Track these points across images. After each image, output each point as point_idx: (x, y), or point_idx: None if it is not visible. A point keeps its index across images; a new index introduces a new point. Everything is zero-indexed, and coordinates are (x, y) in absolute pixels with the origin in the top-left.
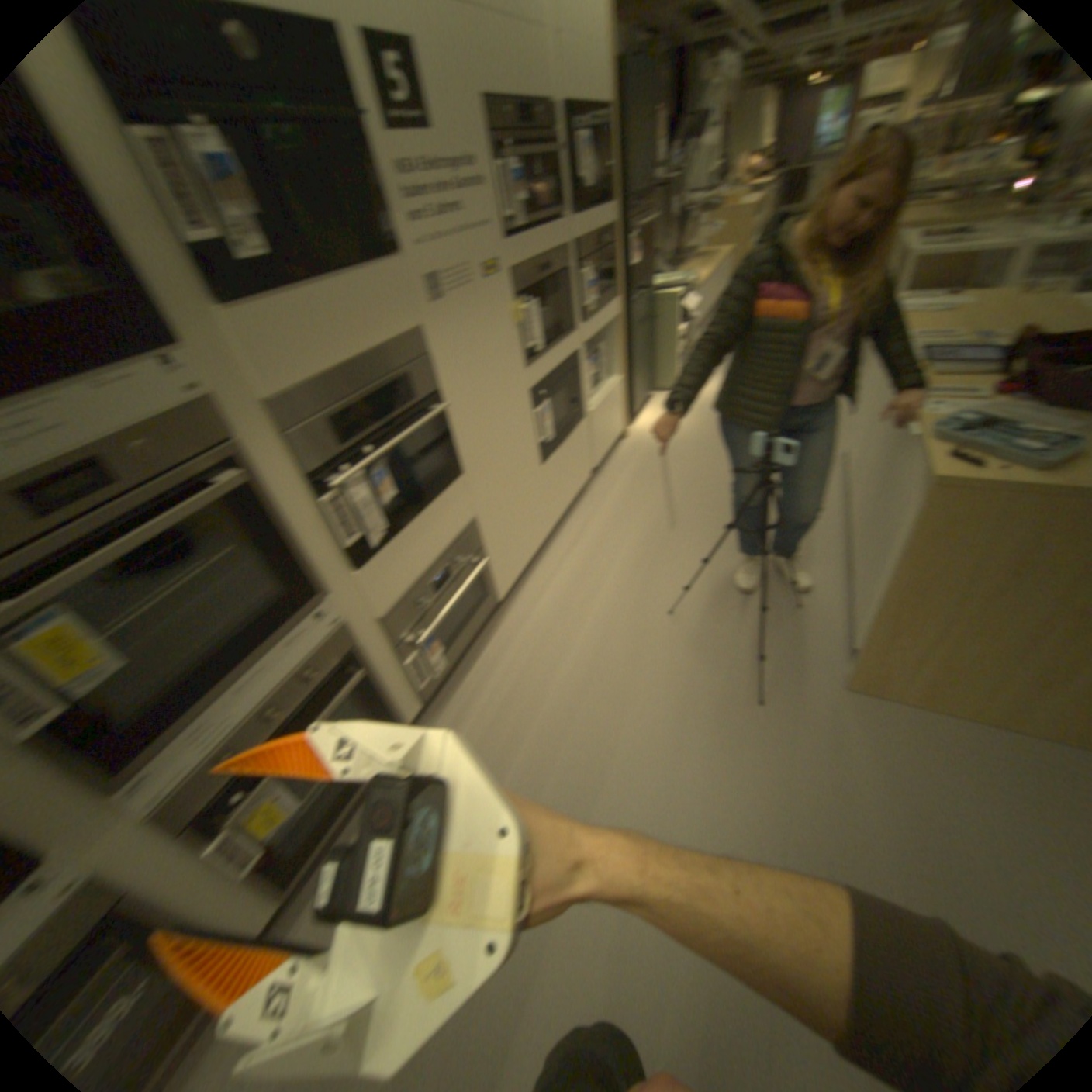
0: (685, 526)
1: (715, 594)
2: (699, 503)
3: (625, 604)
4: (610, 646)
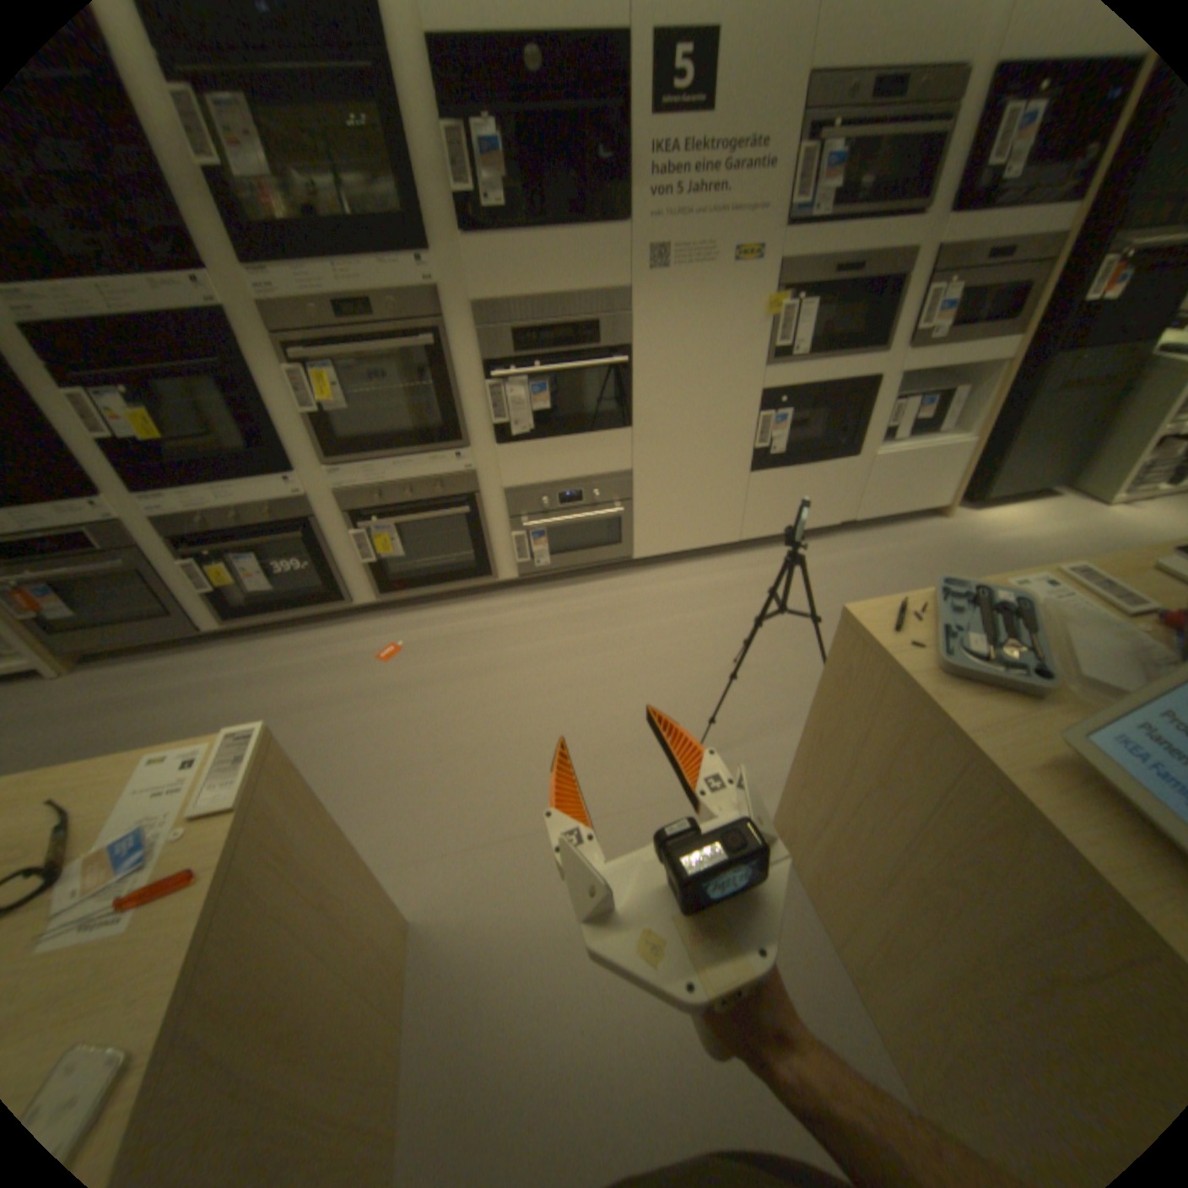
0: None
1: (797, 683)
2: None
3: (717, 631)
4: (662, 644)
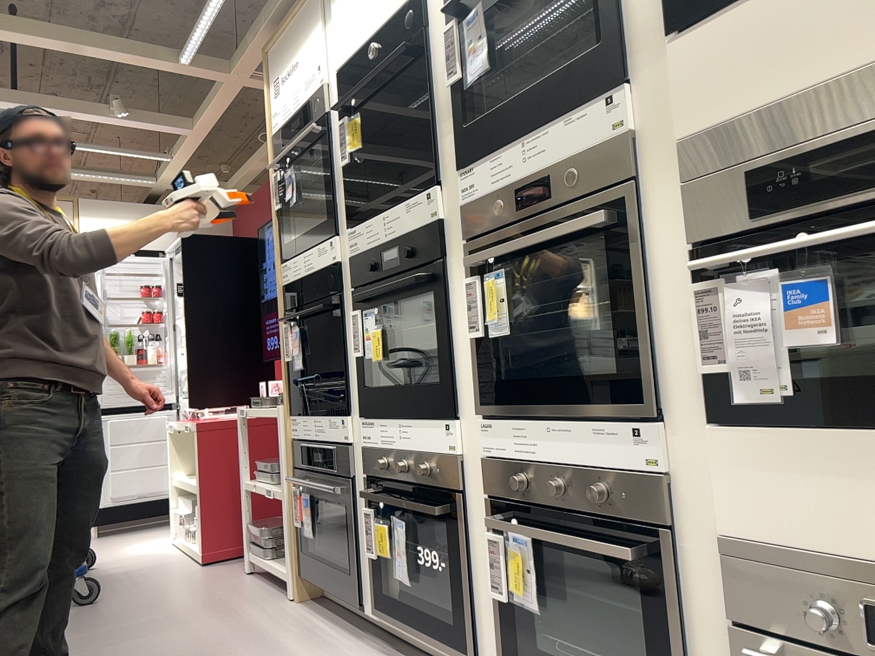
0: None
1: None
2: None
3: None
4: None
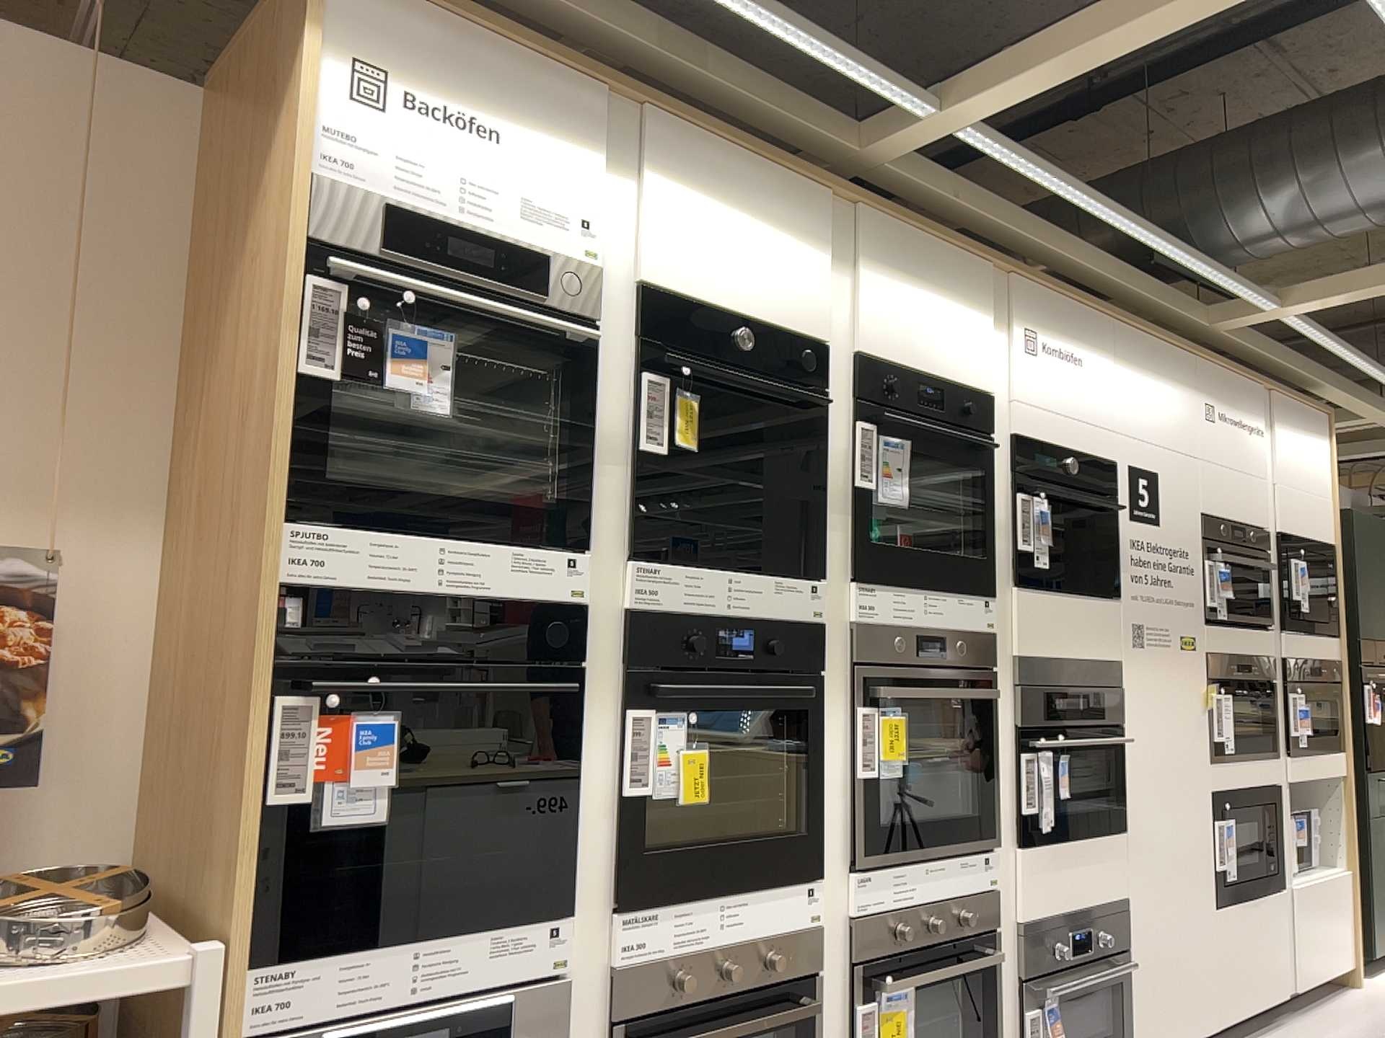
0: None
1: None
2: None
3: None
4: None
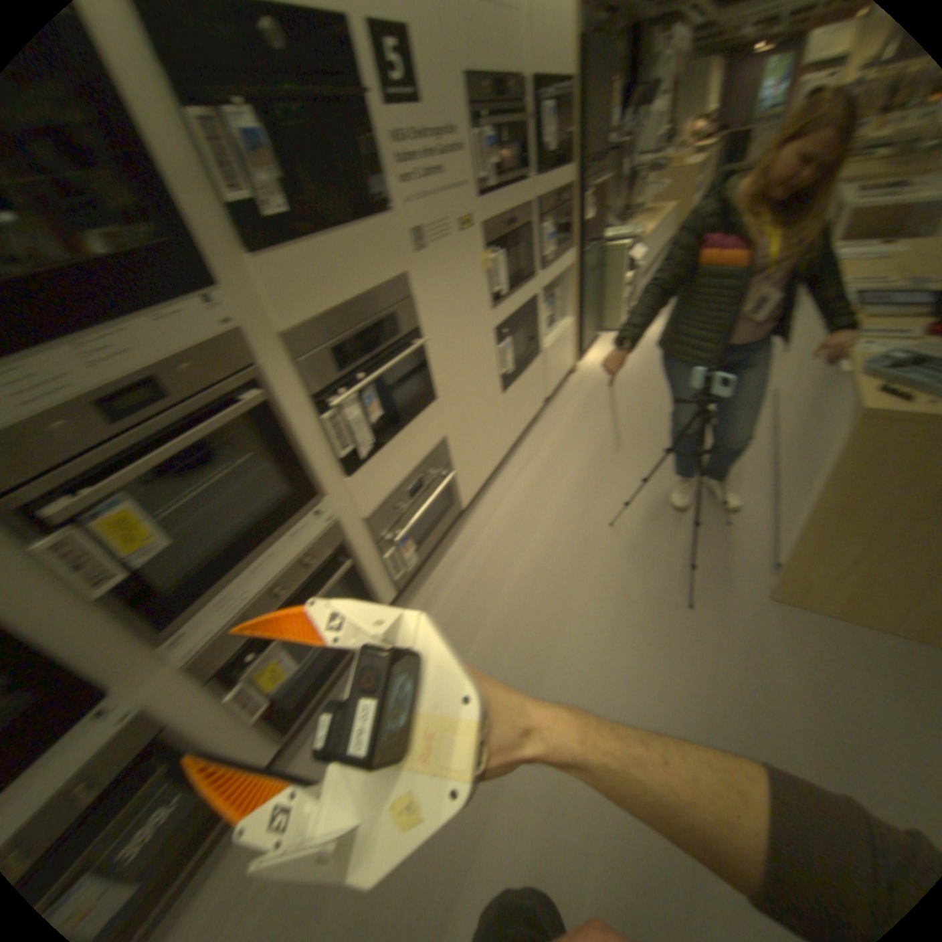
0: (625, 450)
1: (650, 510)
2: (639, 430)
3: (570, 516)
4: (556, 552)
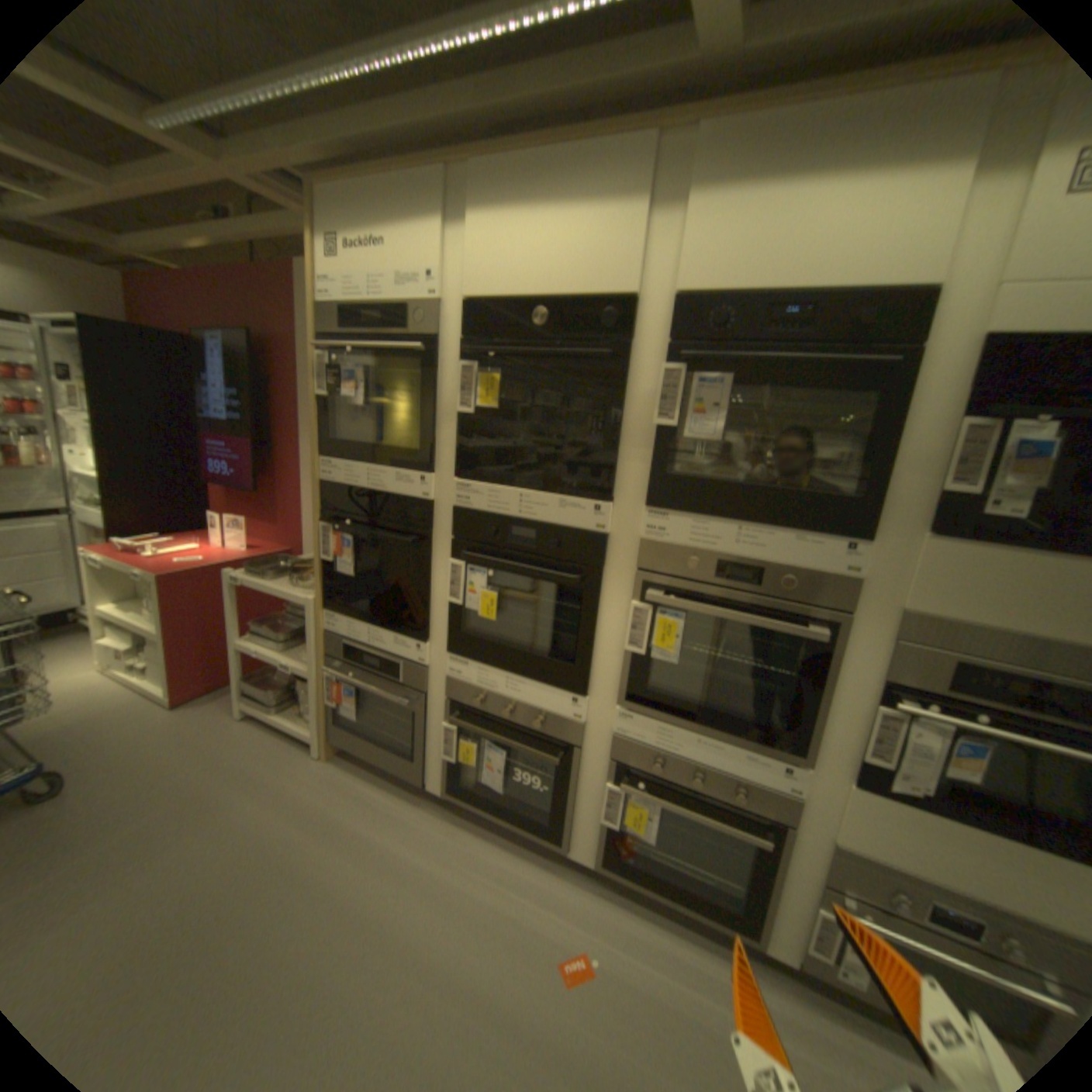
0: None
1: None
2: None
3: None
4: None
